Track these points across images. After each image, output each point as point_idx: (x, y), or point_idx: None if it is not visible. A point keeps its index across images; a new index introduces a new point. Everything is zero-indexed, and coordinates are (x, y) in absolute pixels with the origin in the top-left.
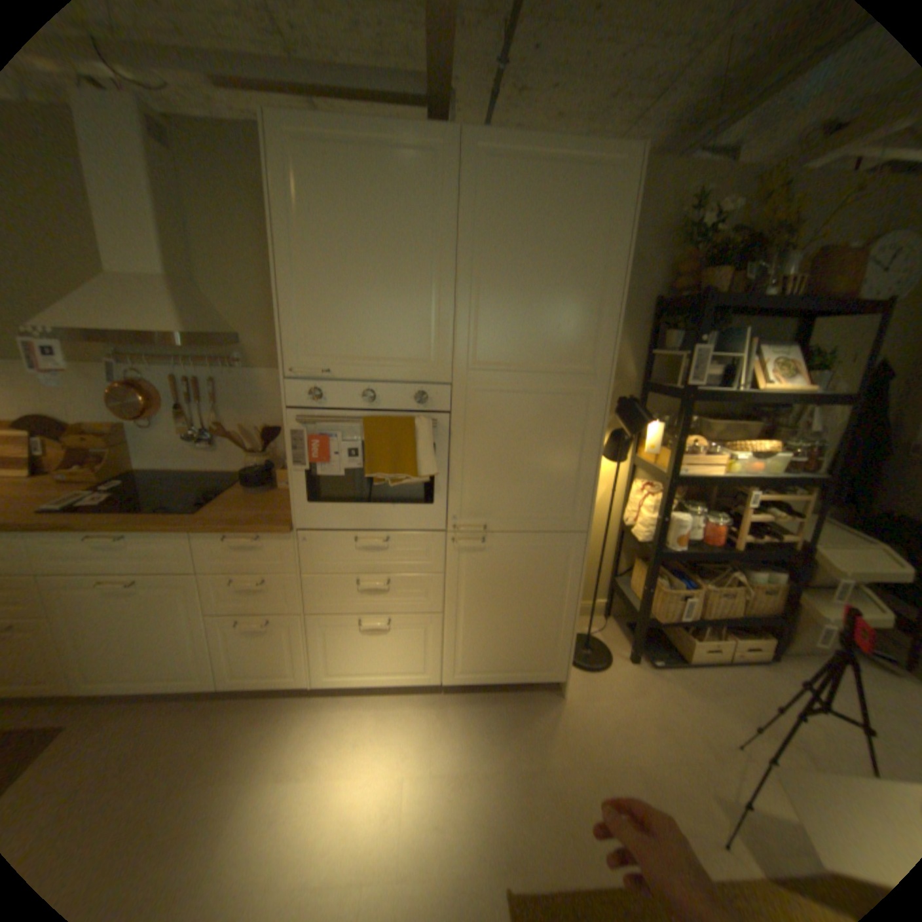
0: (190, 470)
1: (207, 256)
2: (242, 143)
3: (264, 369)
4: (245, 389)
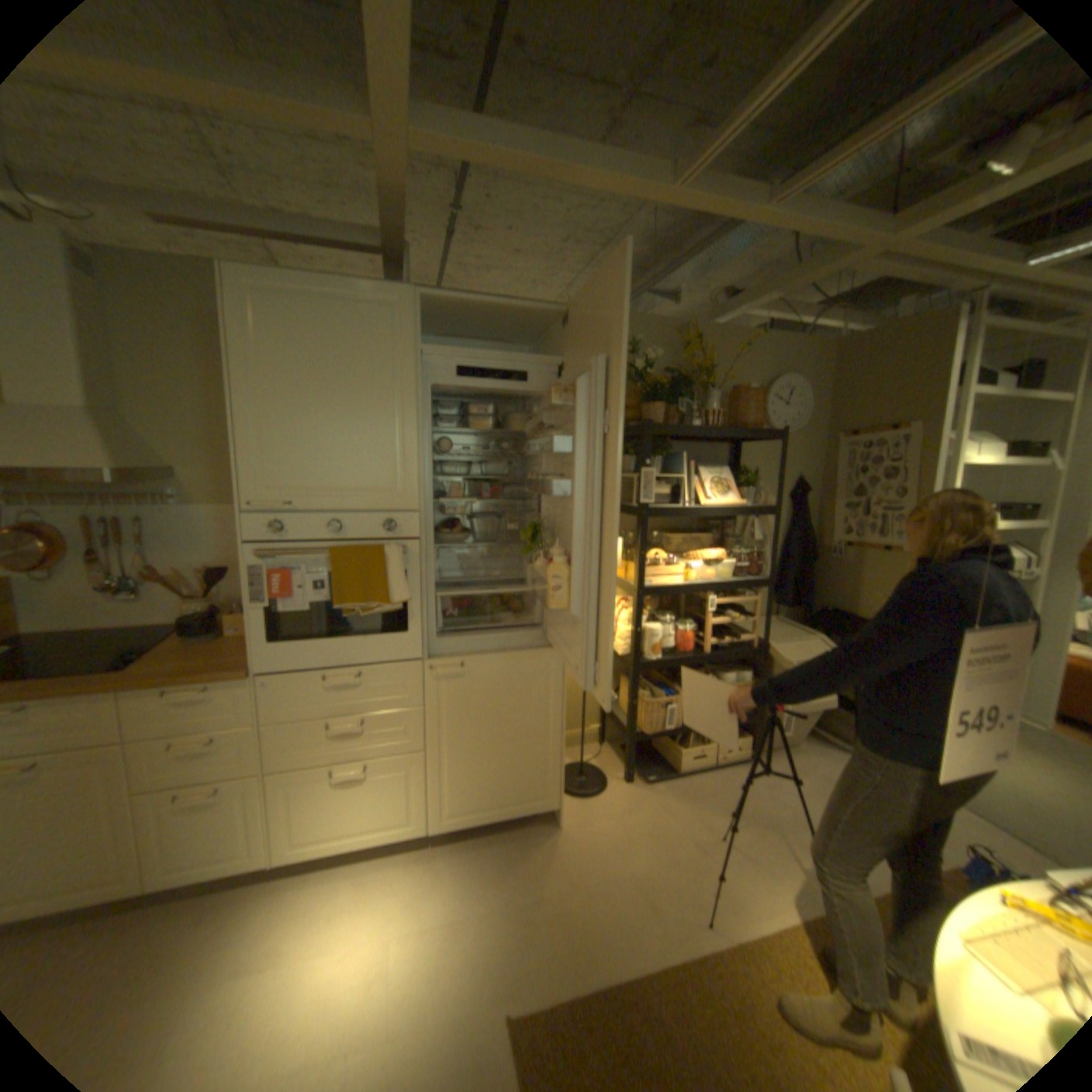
0: (101, 628)
1: (135, 386)
2: (182, 276)
3: (204, 505)
4: (179, 528)
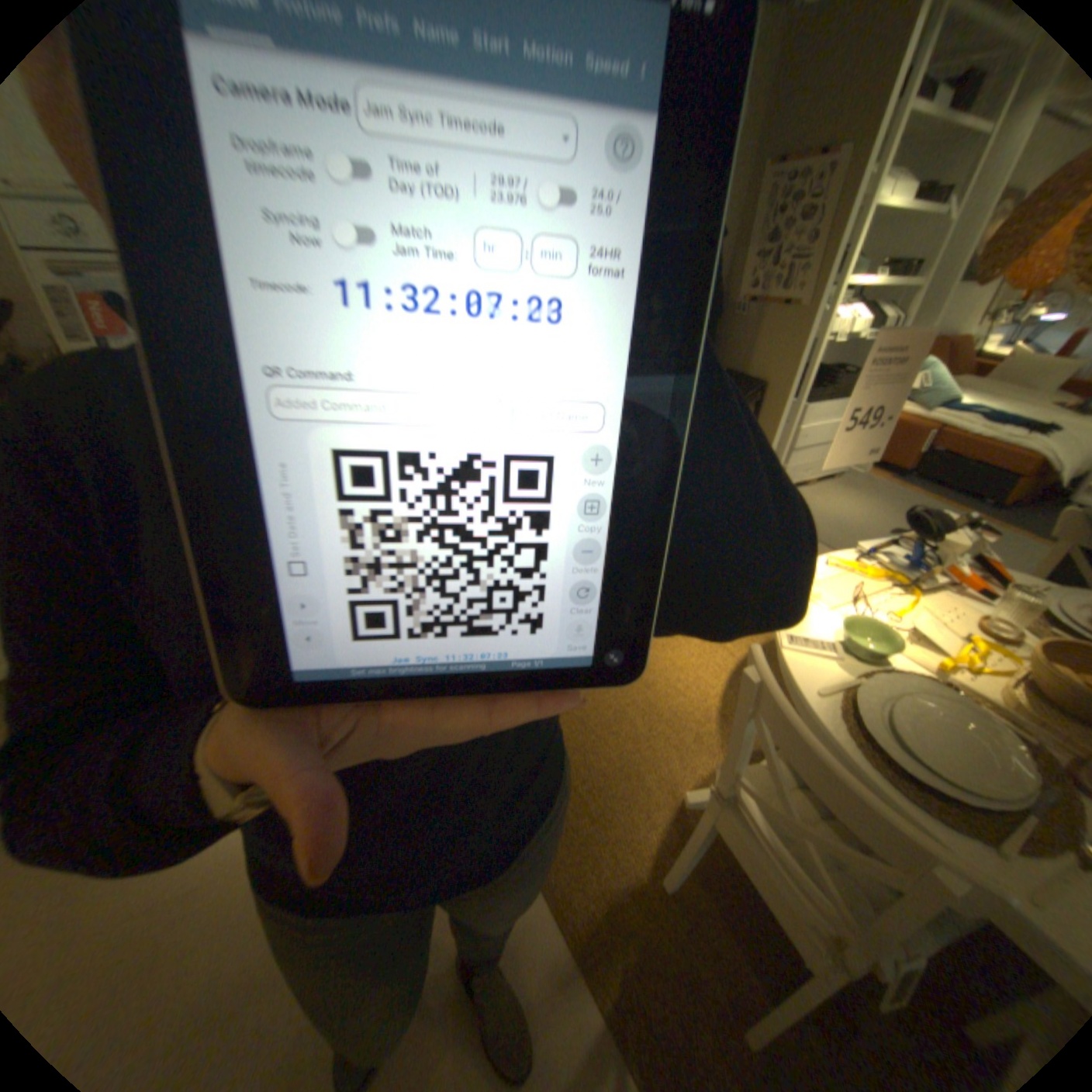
0: None
1: None
2: None
3: None
4: None
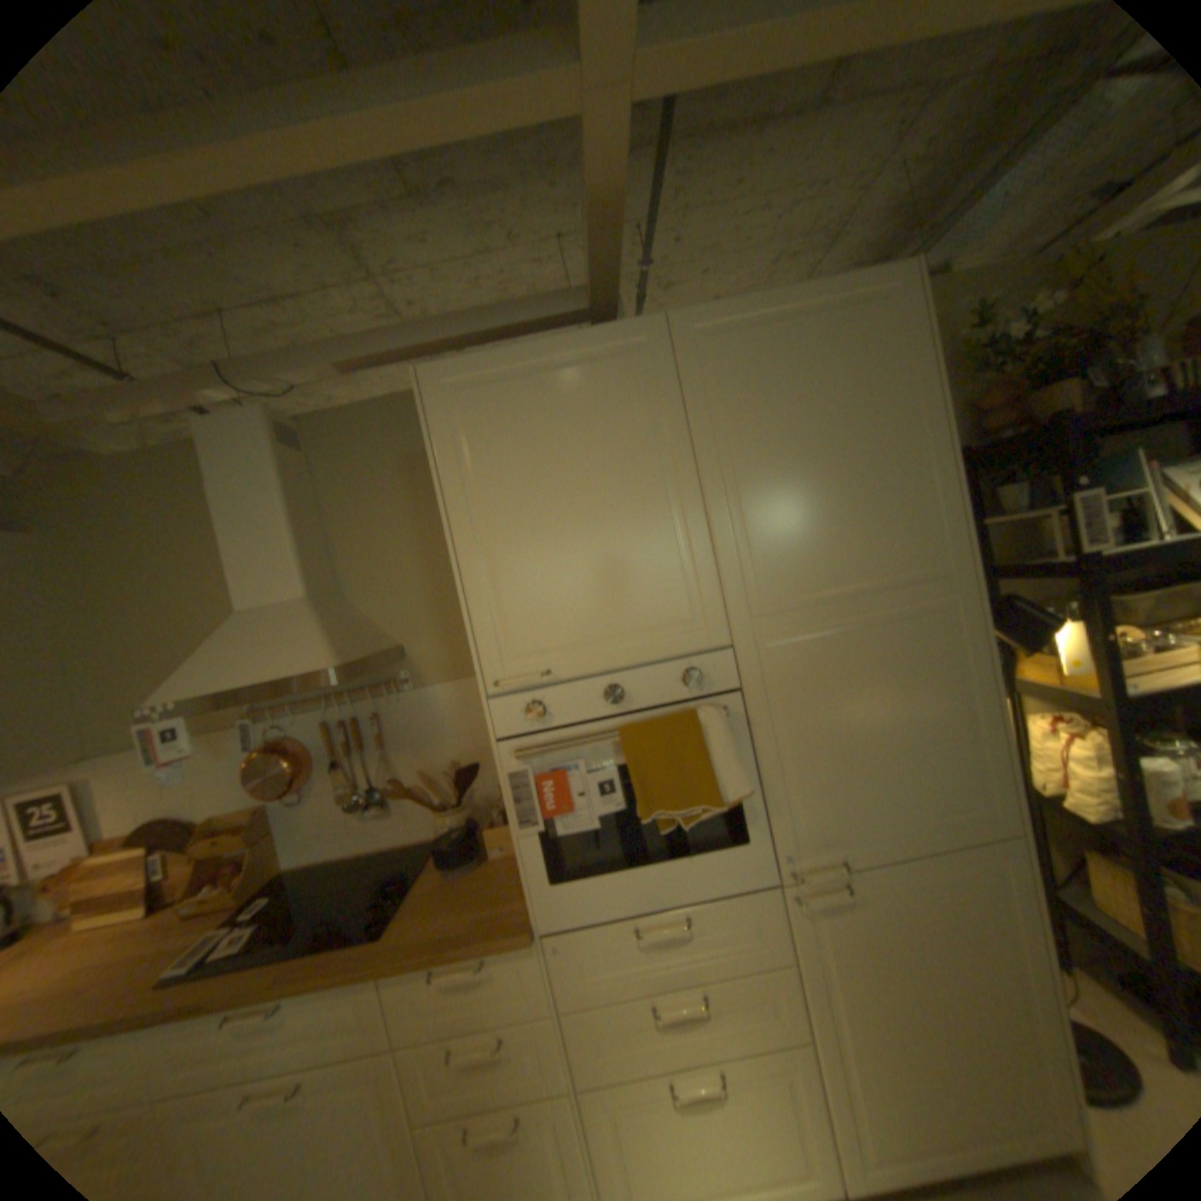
0: (357, 854)
1: (353, 558)
2: (381, 420)
3: (441, 683)
4: (419, 717)
